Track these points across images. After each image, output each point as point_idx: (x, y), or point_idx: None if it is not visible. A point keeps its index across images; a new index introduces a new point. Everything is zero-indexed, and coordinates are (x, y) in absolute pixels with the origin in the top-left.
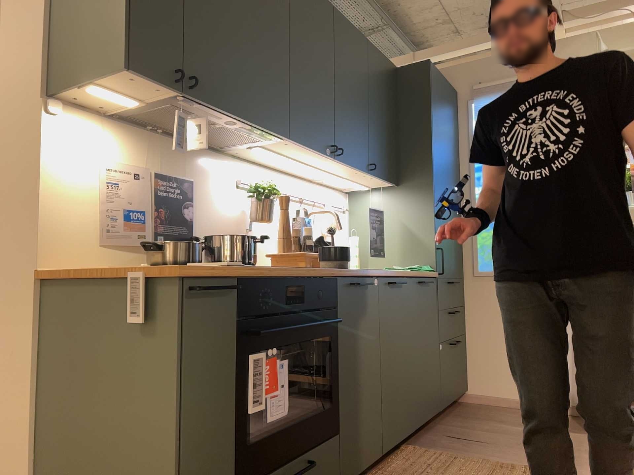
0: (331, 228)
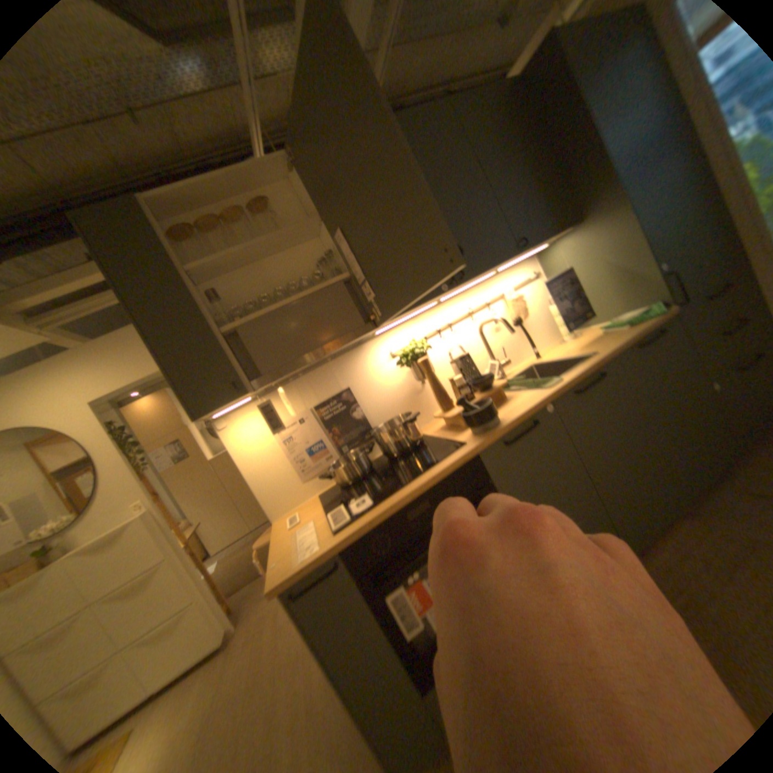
0: (516, 317)
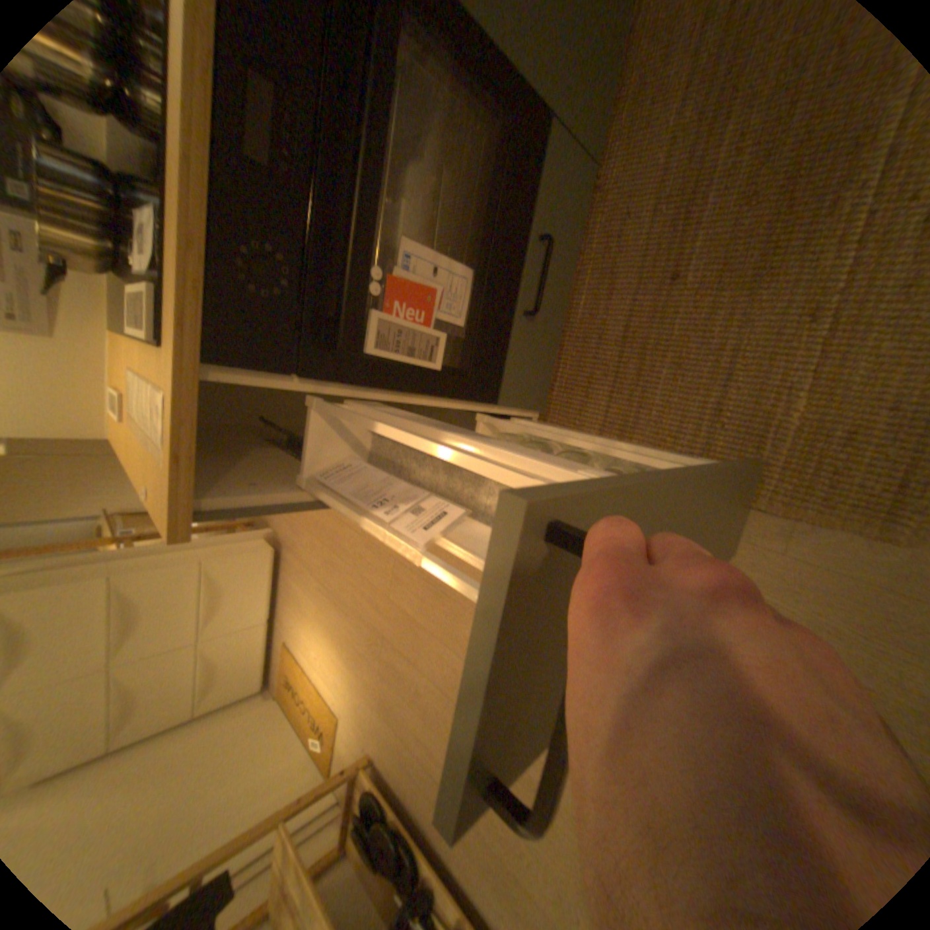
0: None
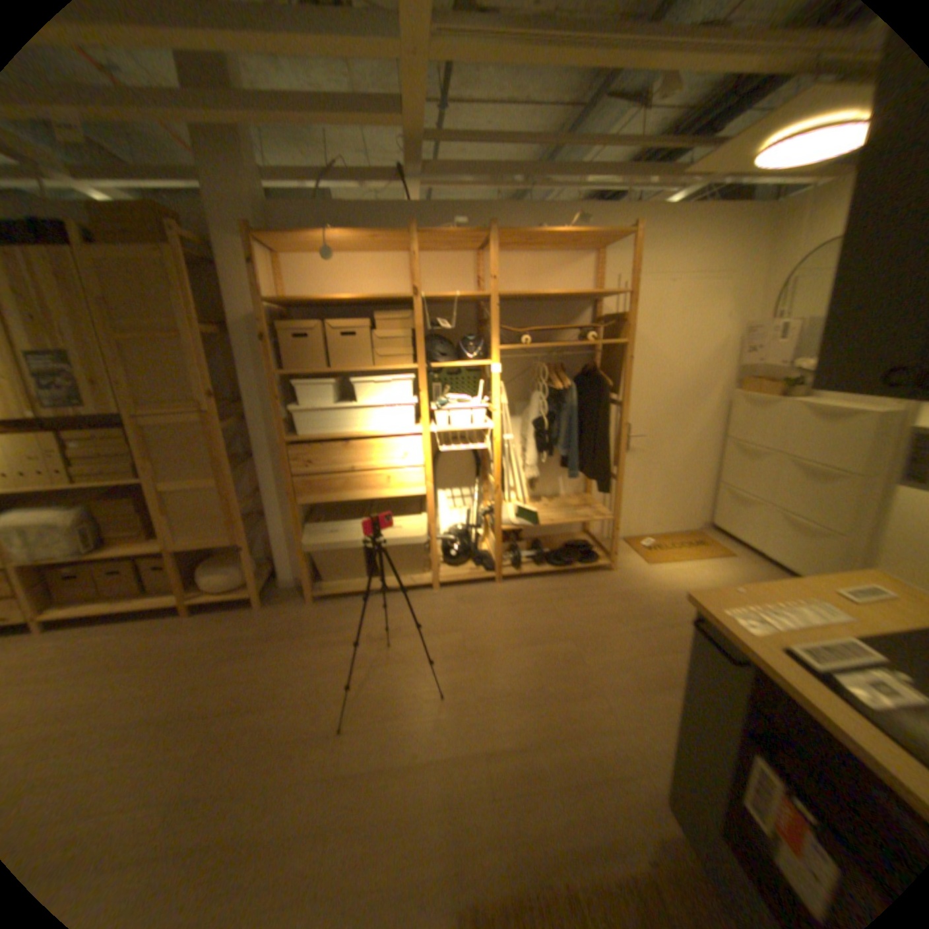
0: None
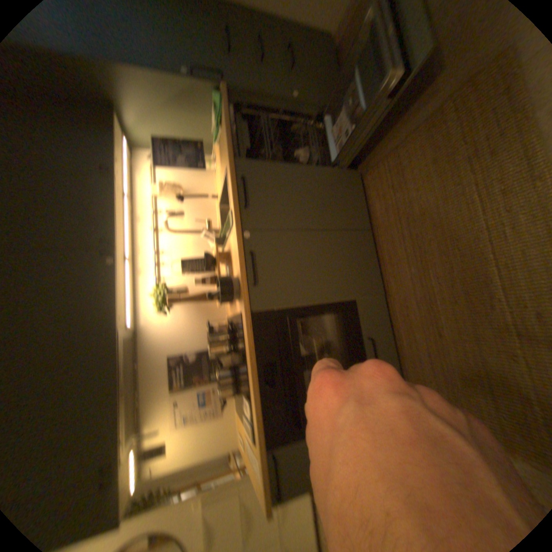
0: (175, 193)
